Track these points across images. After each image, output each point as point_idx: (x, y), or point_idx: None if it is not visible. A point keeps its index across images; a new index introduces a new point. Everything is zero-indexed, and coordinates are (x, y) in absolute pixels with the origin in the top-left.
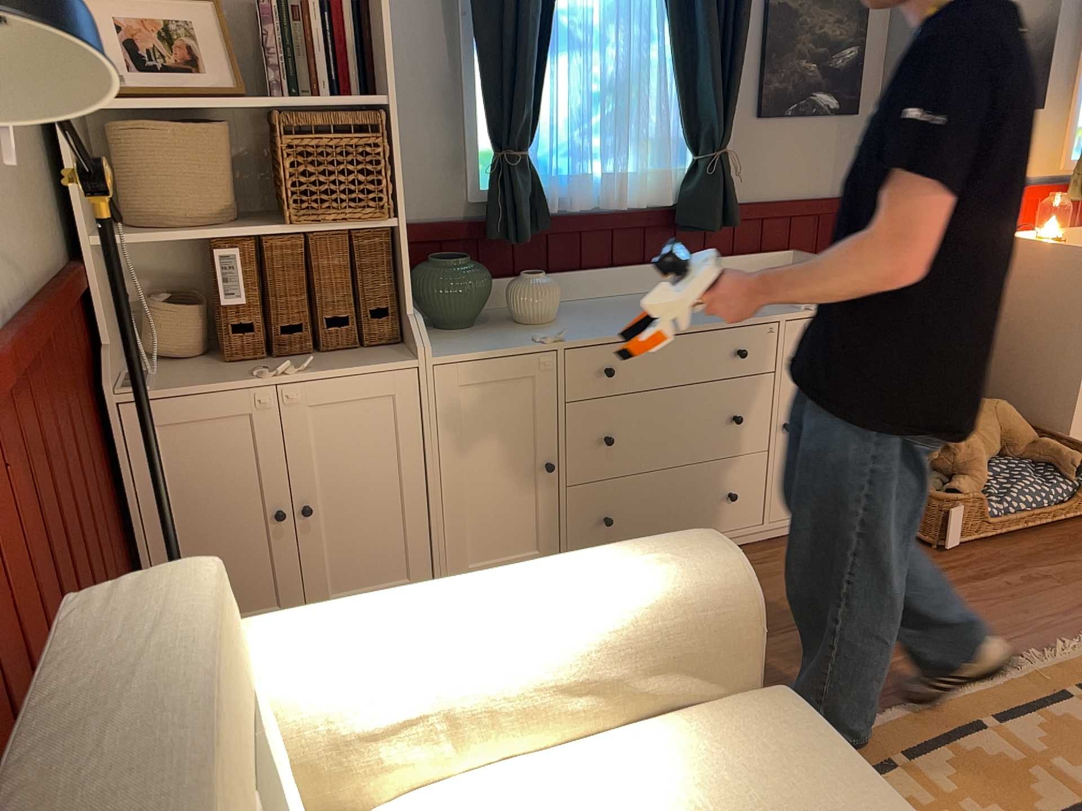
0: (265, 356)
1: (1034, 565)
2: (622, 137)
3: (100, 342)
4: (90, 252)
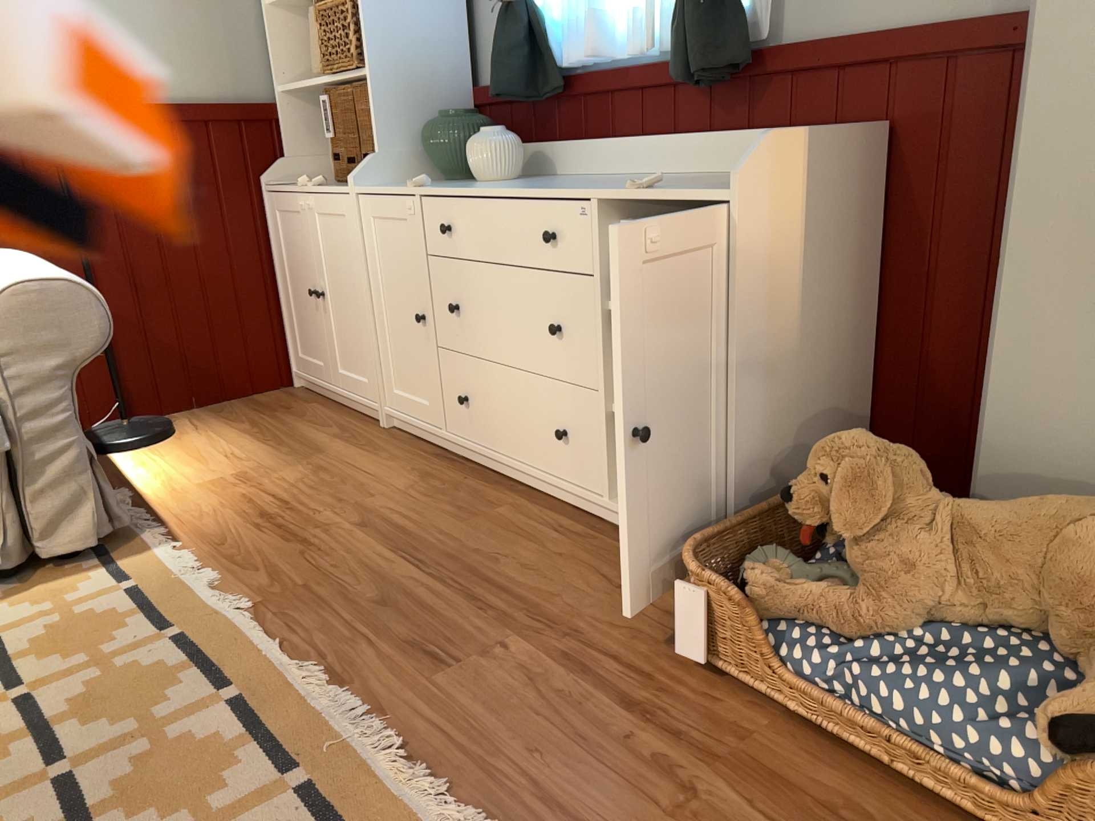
0: (347, 182)
1: (735, 780)
2: None
3: (286, 158)
4: (281, 100)
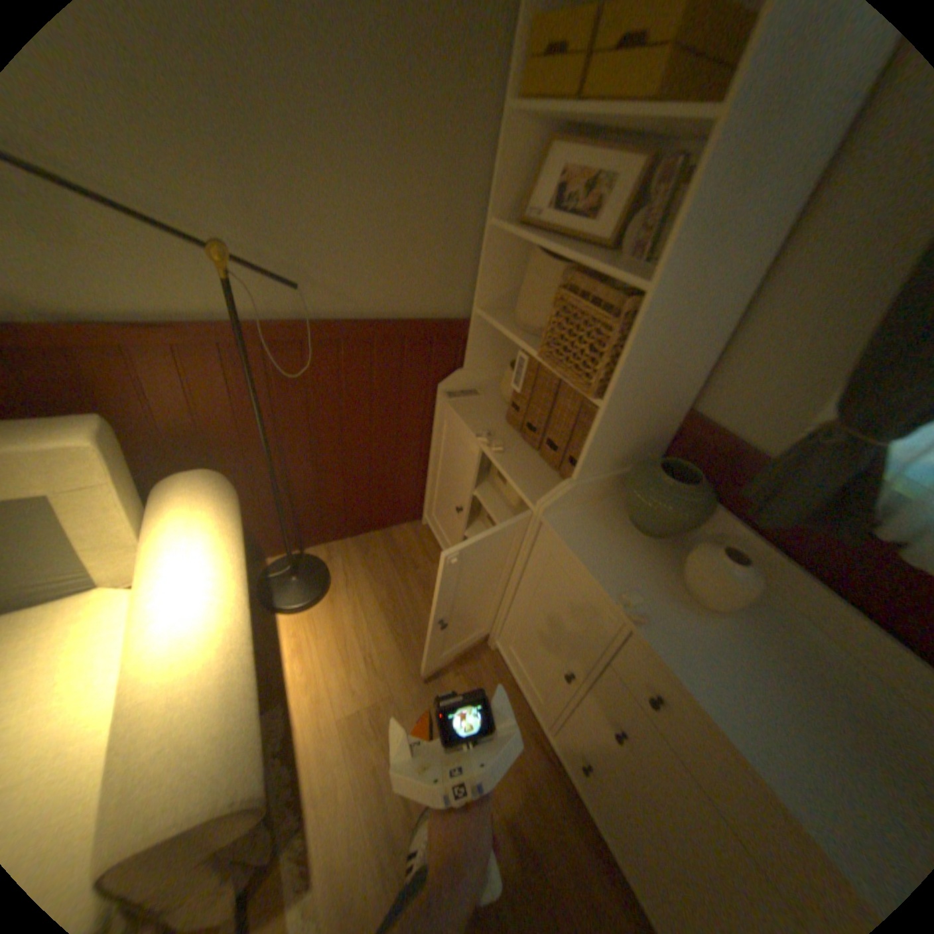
0: (521, 431)
1: None
2: None
3: (466, 366)
4: (478, 316)
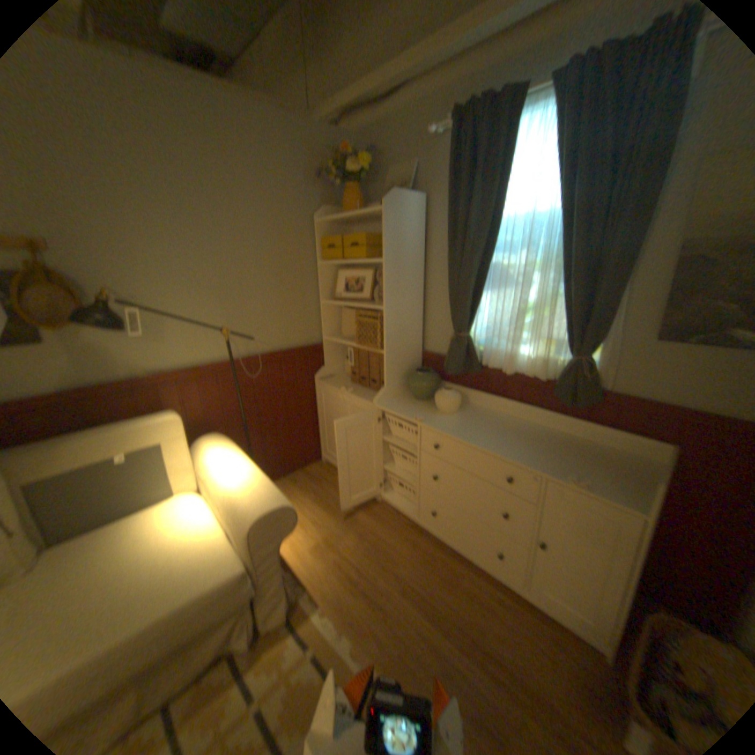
0: (359, 384)
1: None
2: (515, 336)
3: (325, 365)
4: (326, 341)
